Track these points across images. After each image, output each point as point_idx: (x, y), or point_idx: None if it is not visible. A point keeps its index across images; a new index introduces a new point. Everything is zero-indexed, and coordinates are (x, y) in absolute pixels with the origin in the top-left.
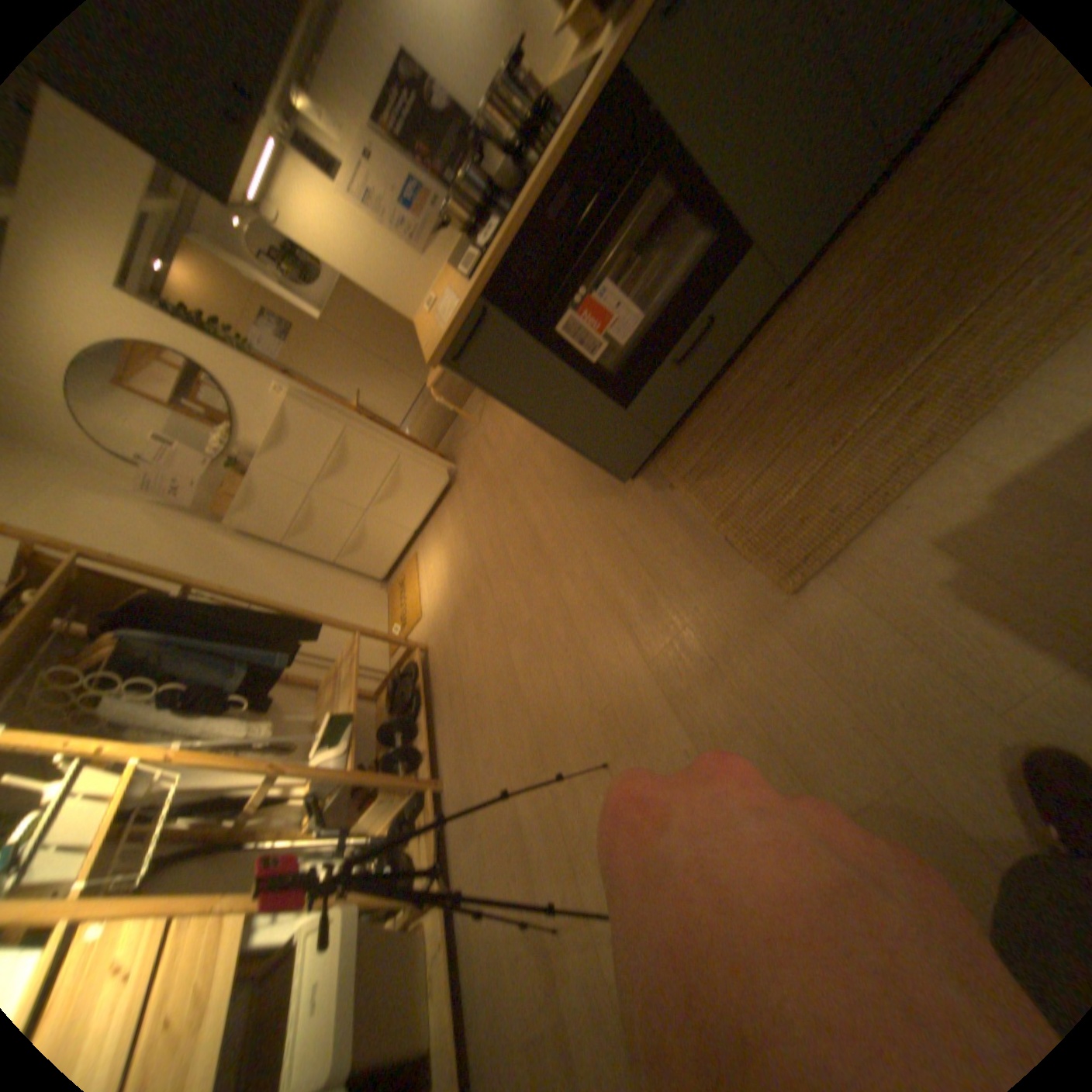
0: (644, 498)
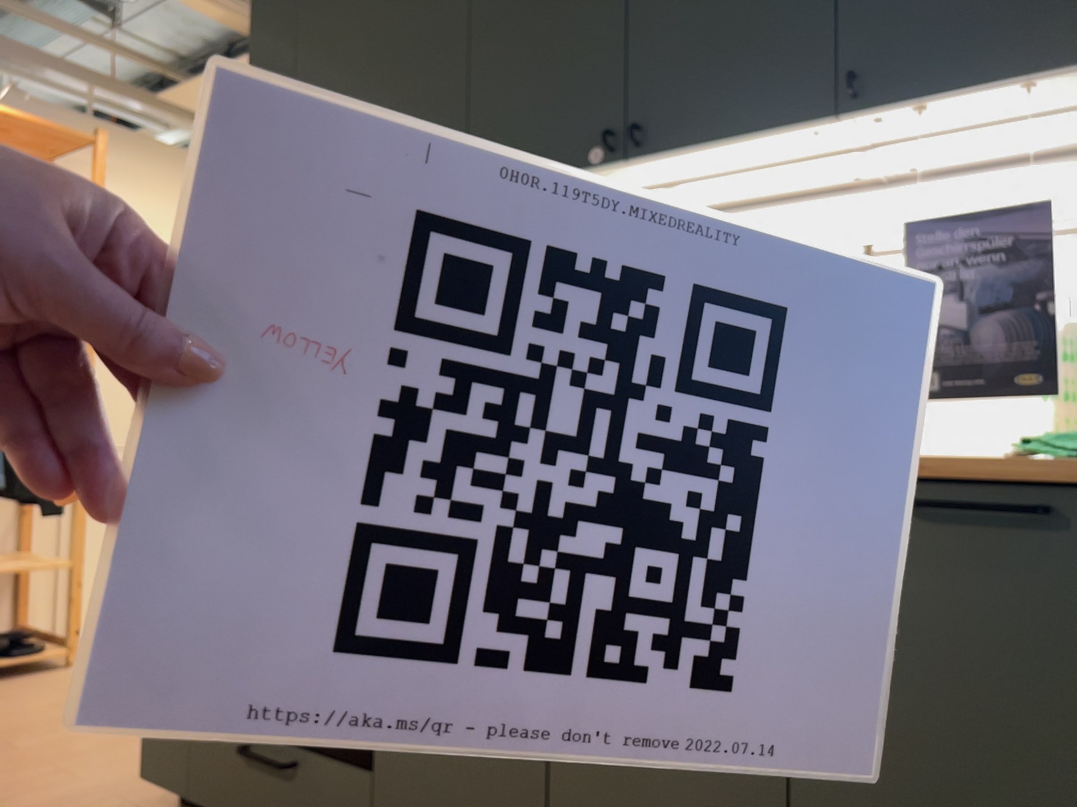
0: None
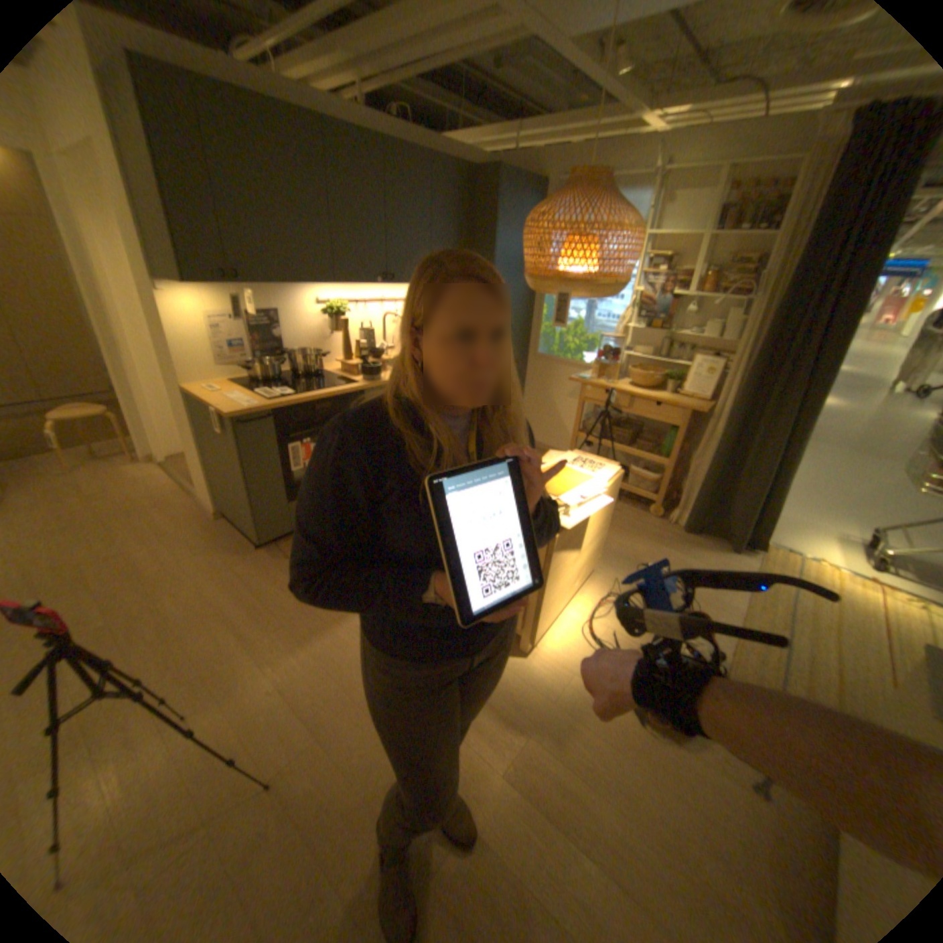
0: (264, 563)
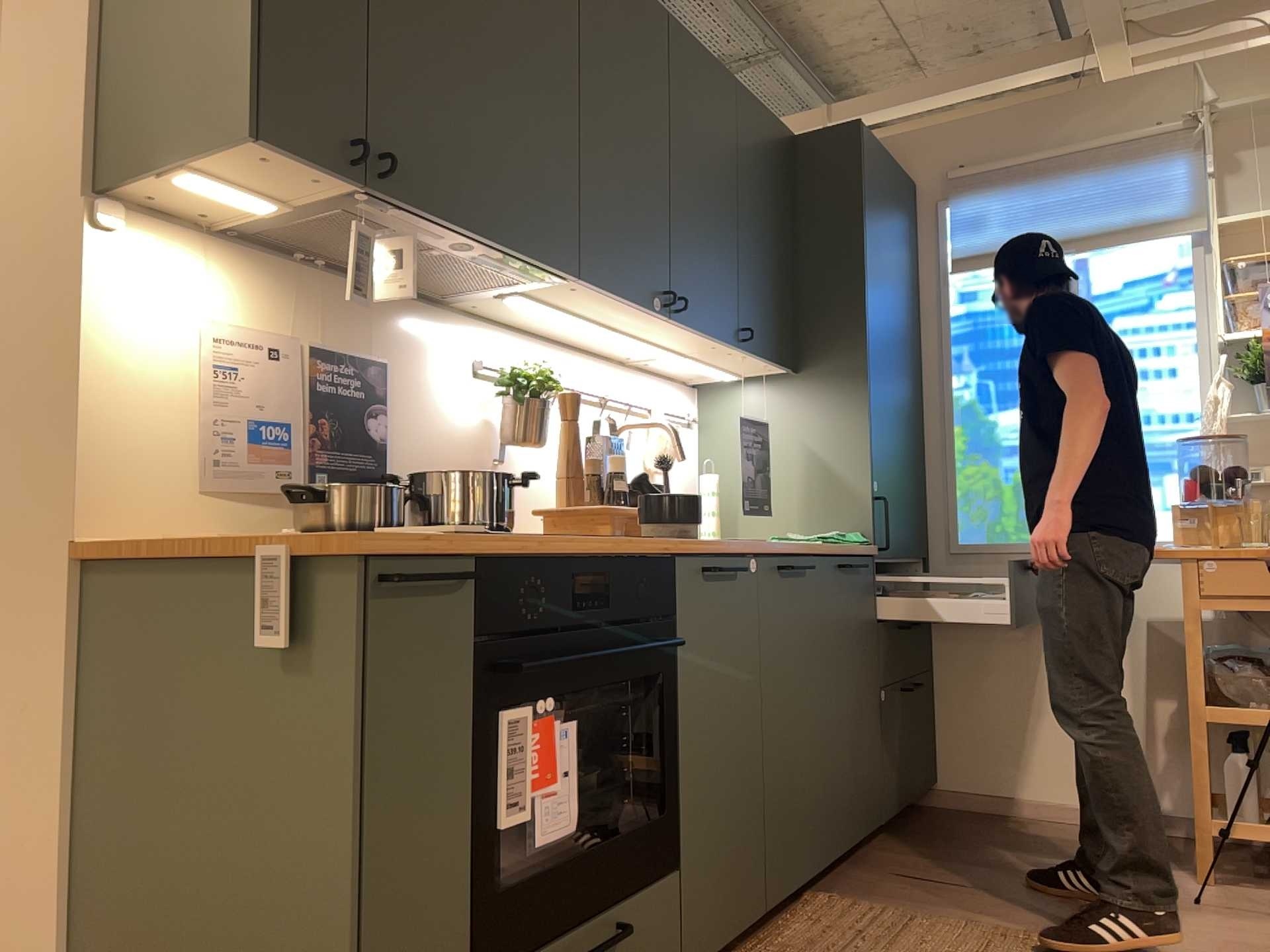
0: None
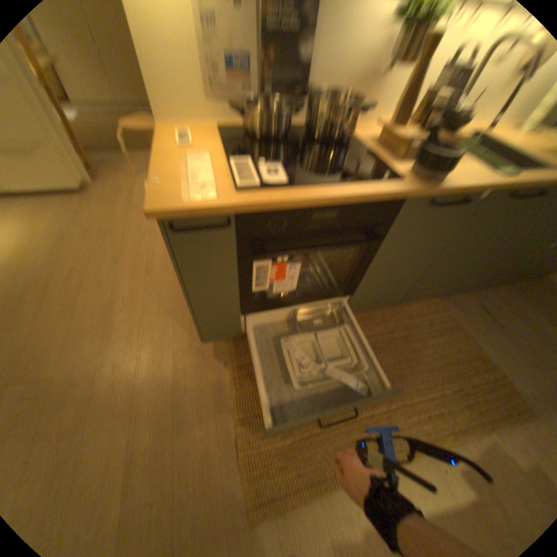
0: (204, 358)
